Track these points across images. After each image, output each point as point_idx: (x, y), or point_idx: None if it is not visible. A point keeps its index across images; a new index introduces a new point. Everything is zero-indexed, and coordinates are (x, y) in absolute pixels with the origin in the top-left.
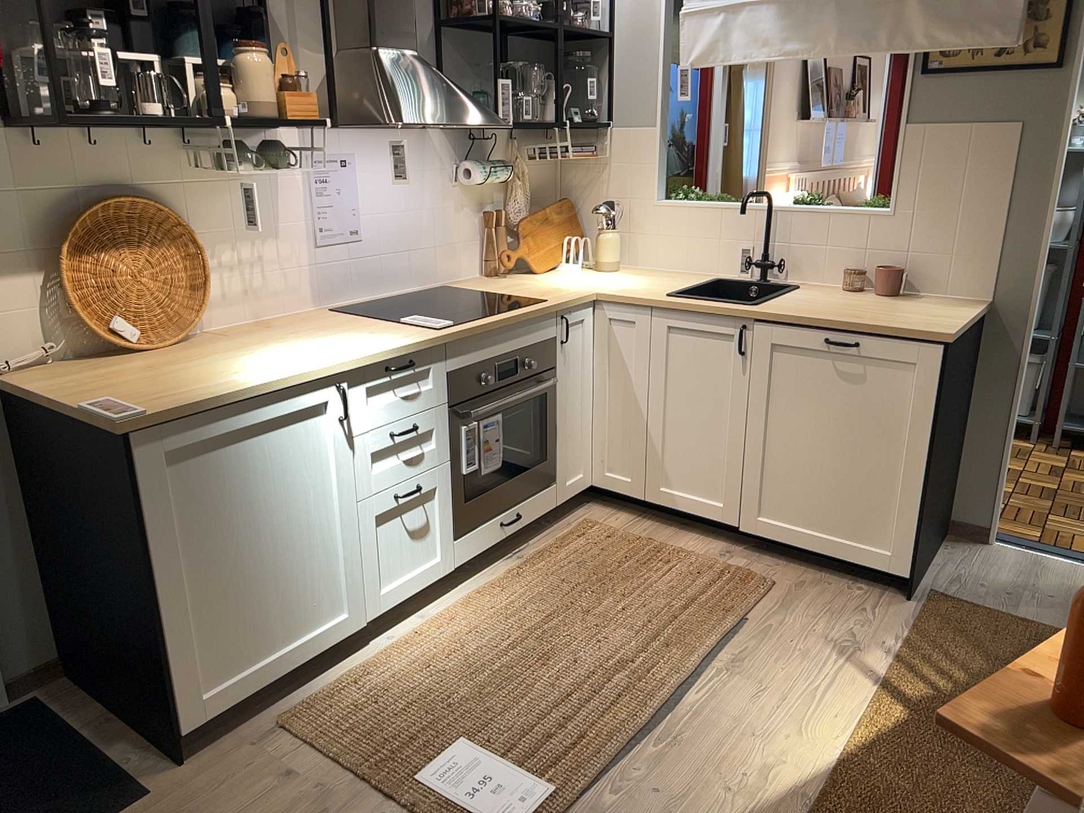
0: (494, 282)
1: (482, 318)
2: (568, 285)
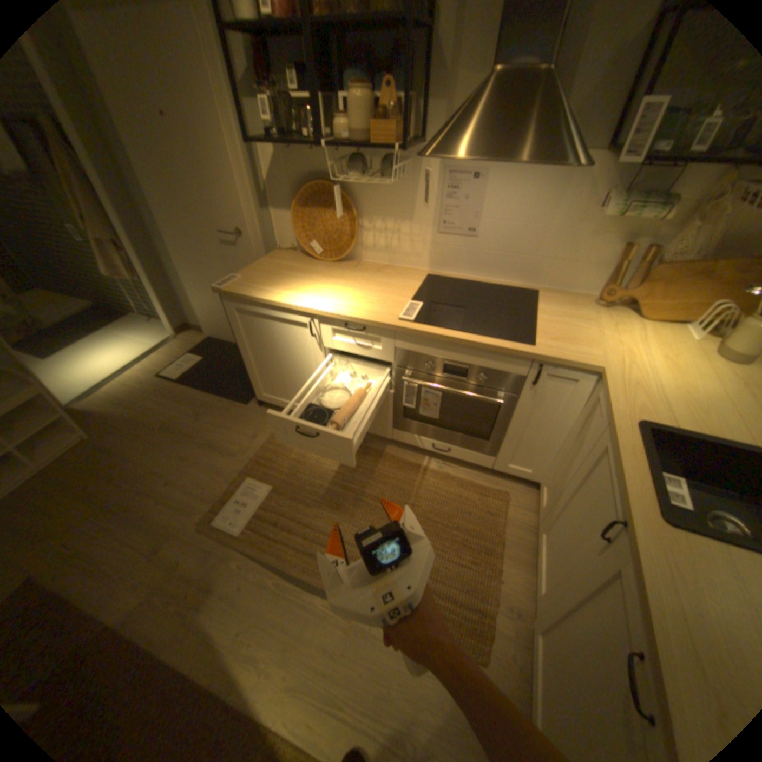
0: (583, 307)
1: (443, 329)
2: (613, 345)
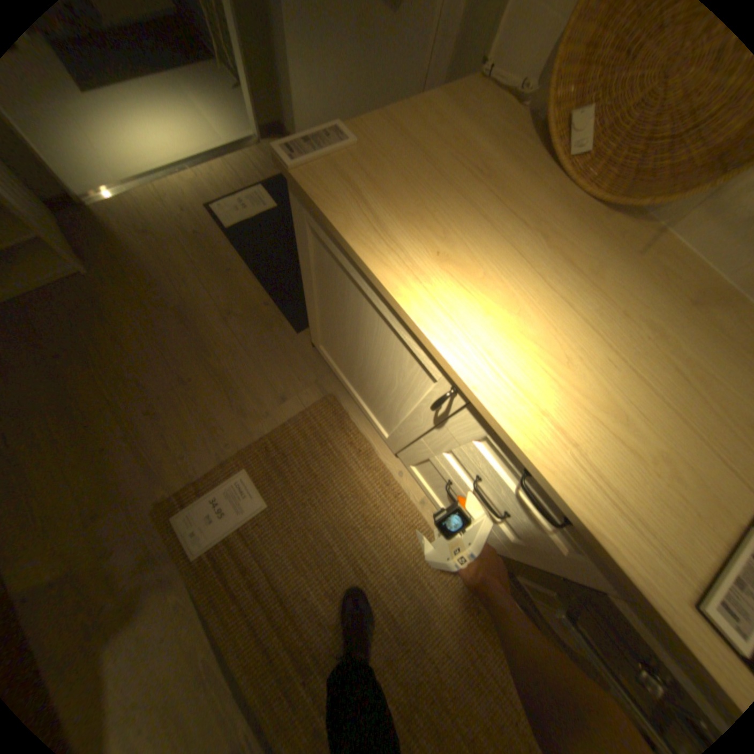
0: None
1: None
2: None
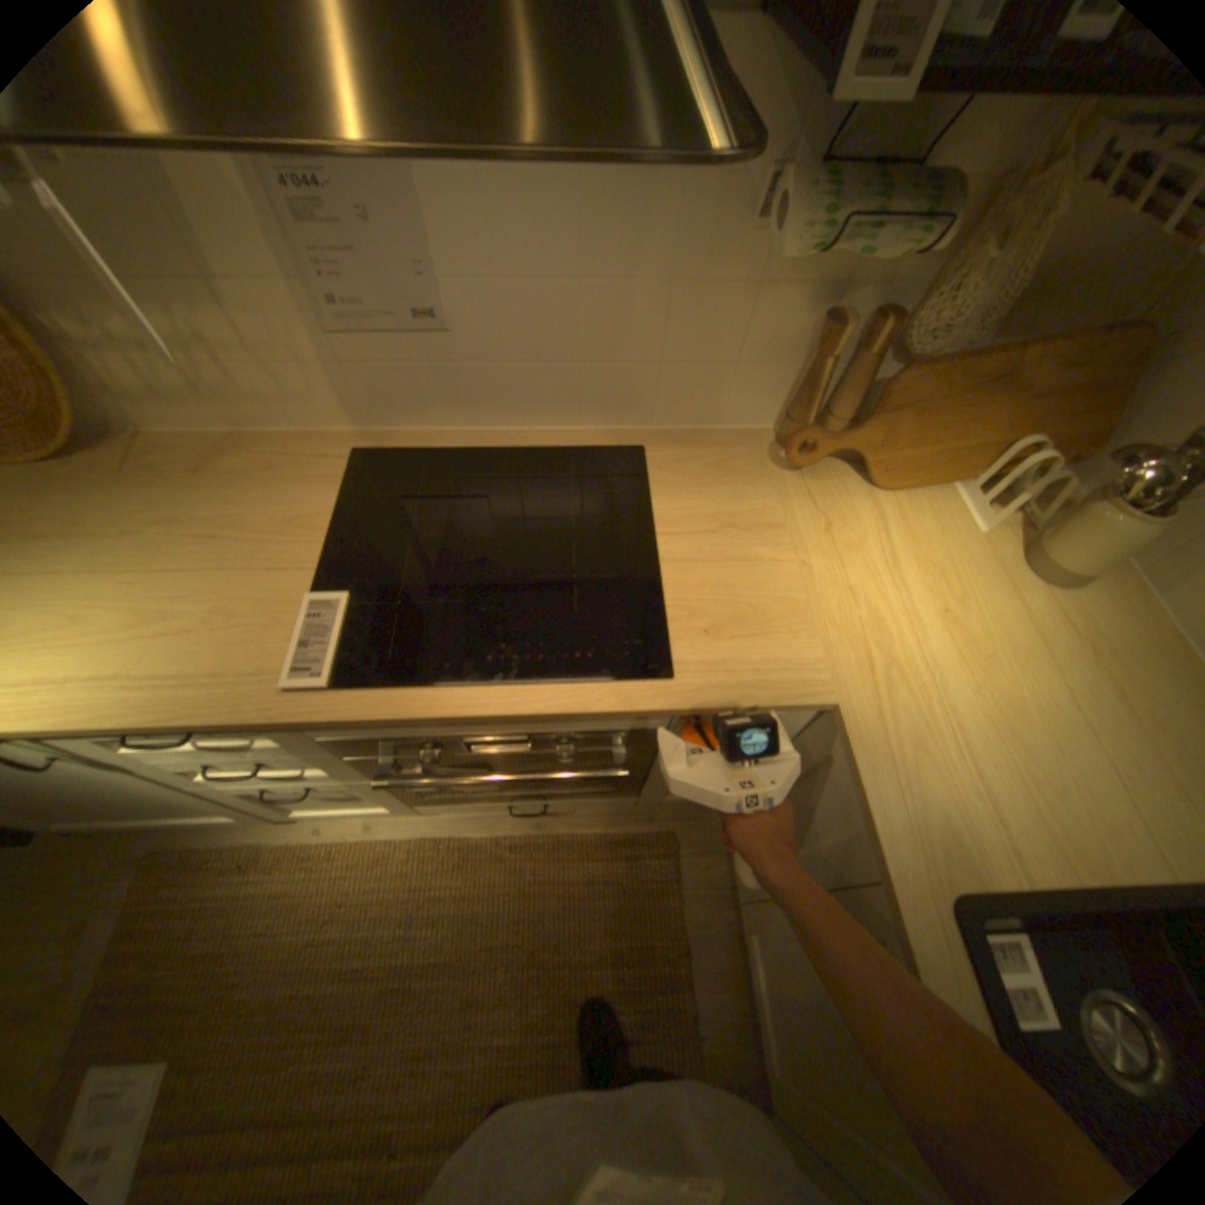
0: (752, 478)
1: (427, 689)
2: (841, 607)
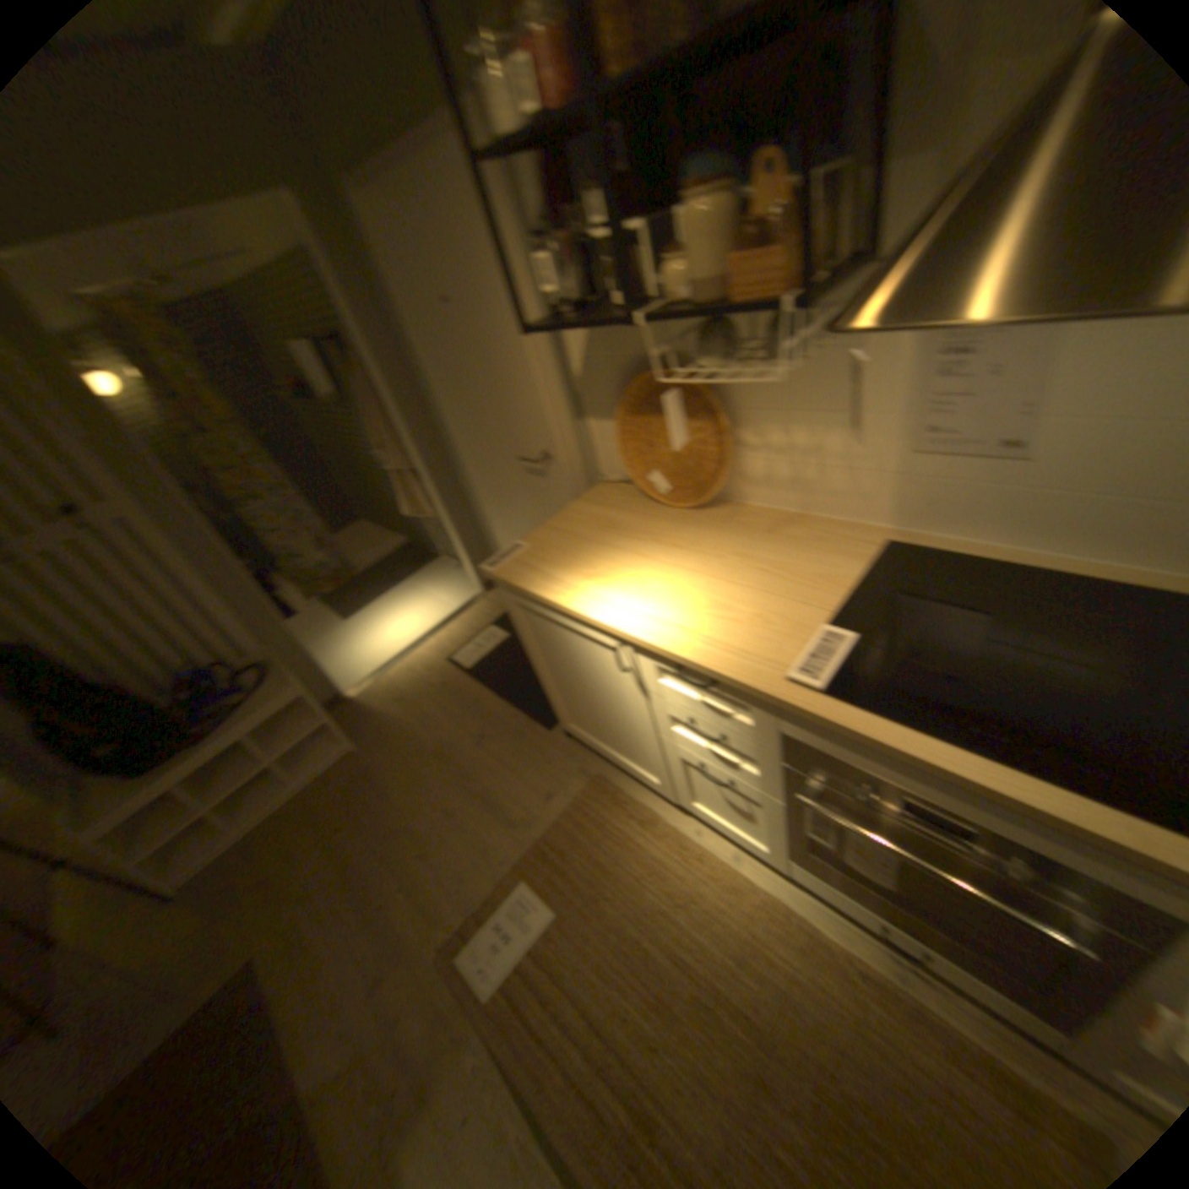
0: None
1: (900, 726)
2: None
